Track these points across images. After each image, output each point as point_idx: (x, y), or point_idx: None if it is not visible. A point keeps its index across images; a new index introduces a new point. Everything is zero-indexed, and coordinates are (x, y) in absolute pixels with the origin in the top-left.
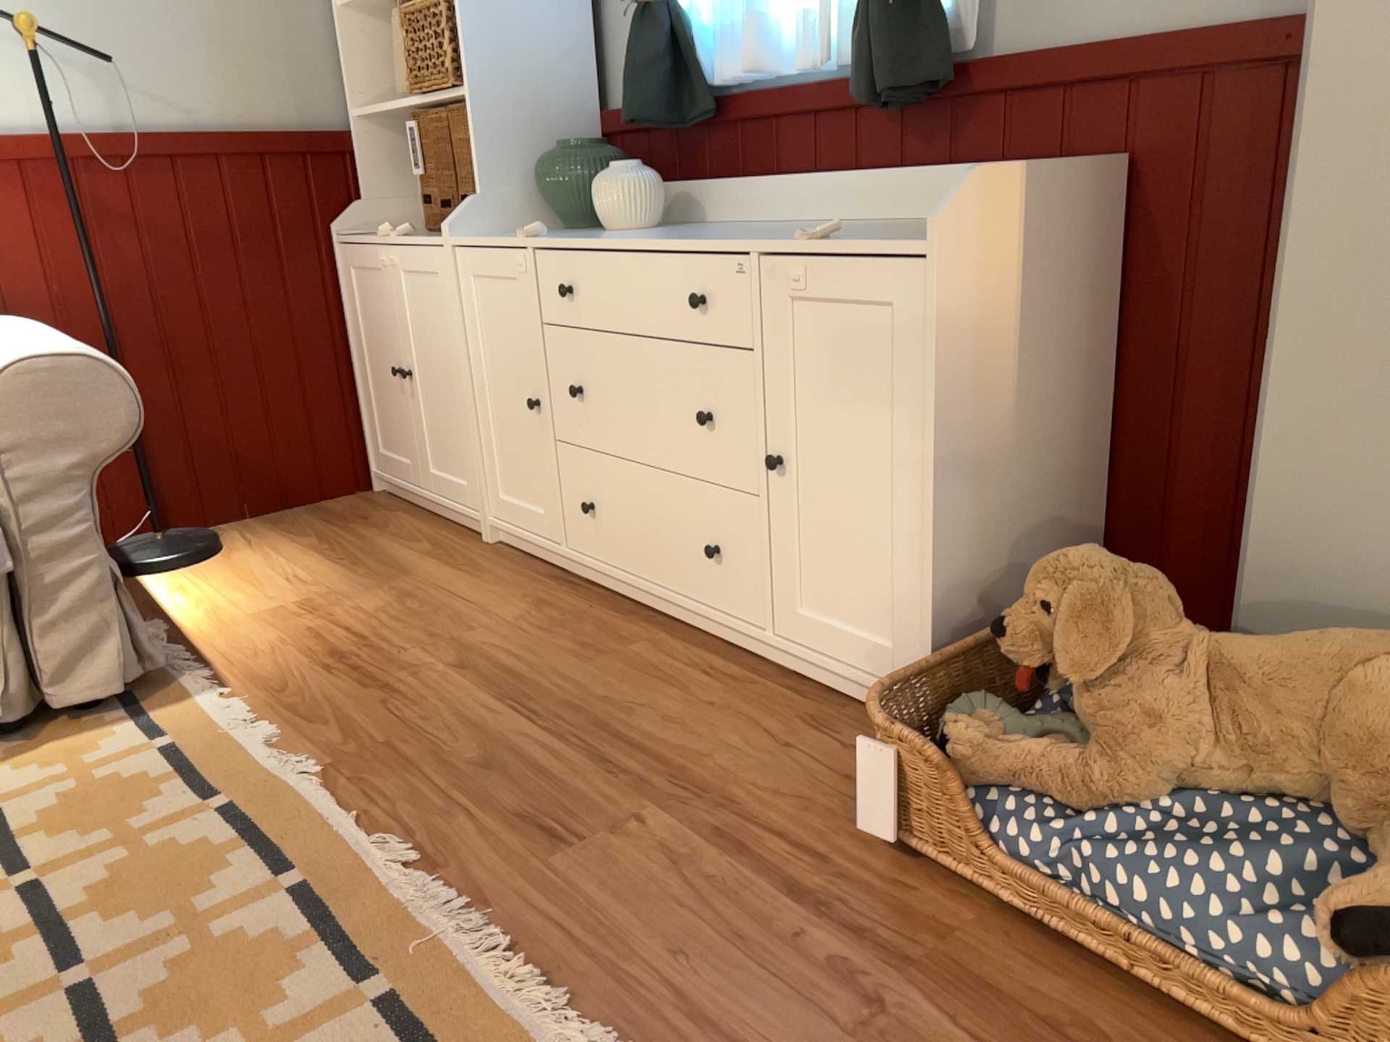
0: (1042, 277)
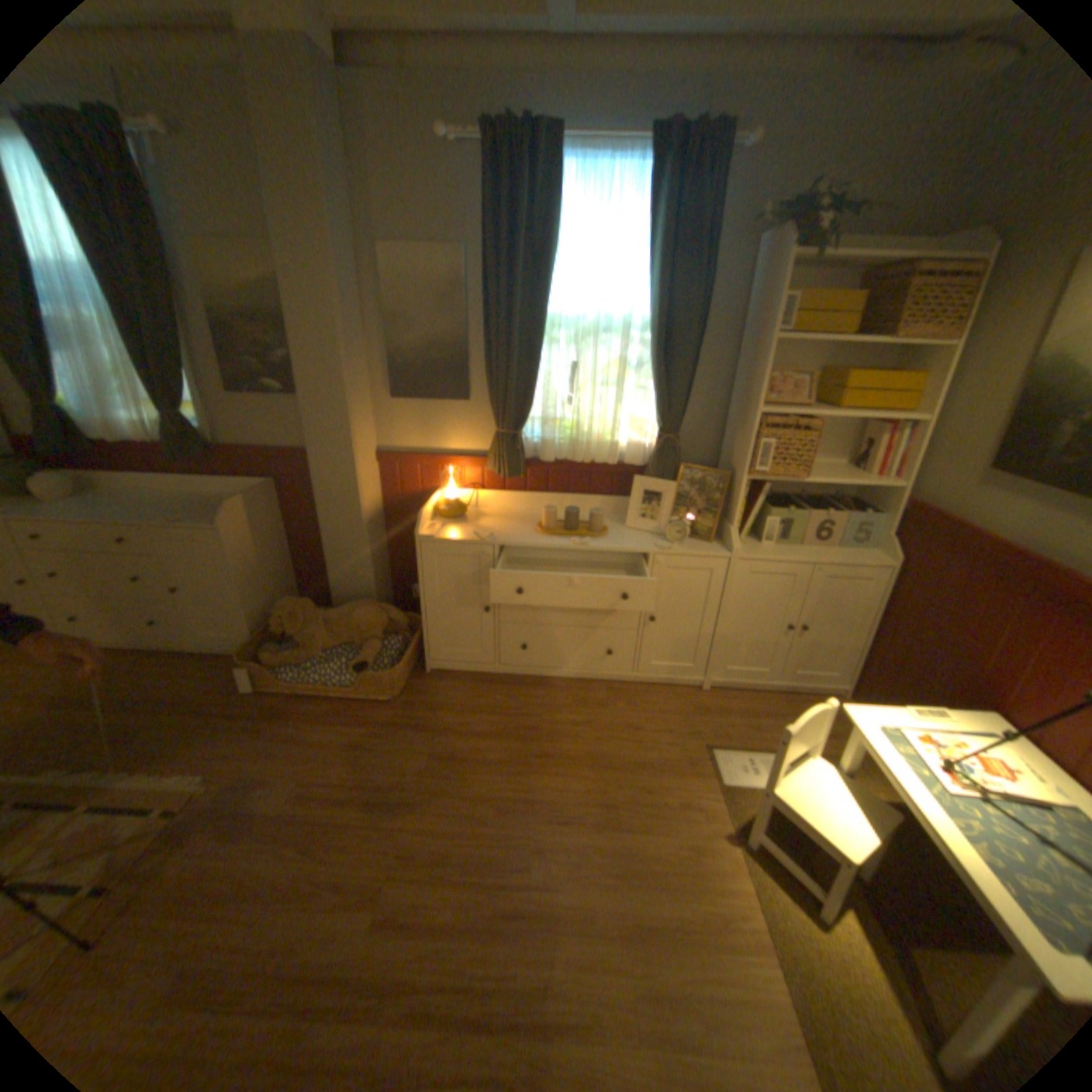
0: (256, 521)
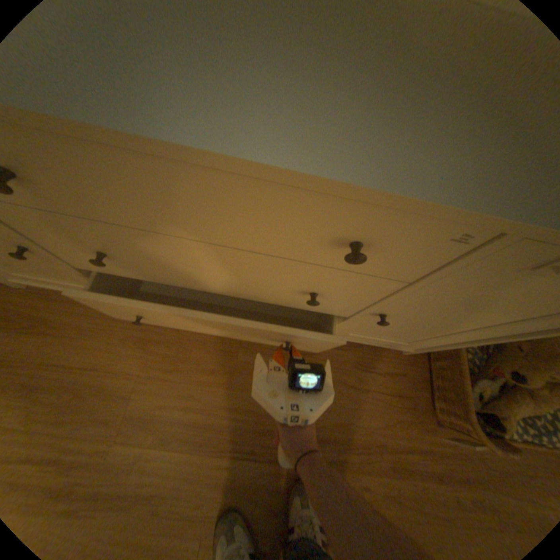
0: None
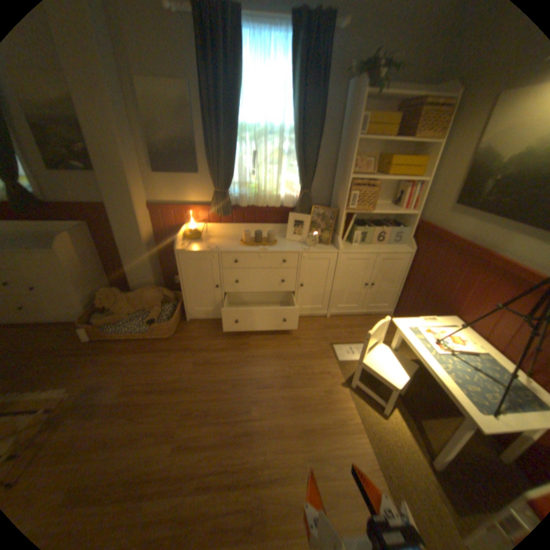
0: (78, 247)
